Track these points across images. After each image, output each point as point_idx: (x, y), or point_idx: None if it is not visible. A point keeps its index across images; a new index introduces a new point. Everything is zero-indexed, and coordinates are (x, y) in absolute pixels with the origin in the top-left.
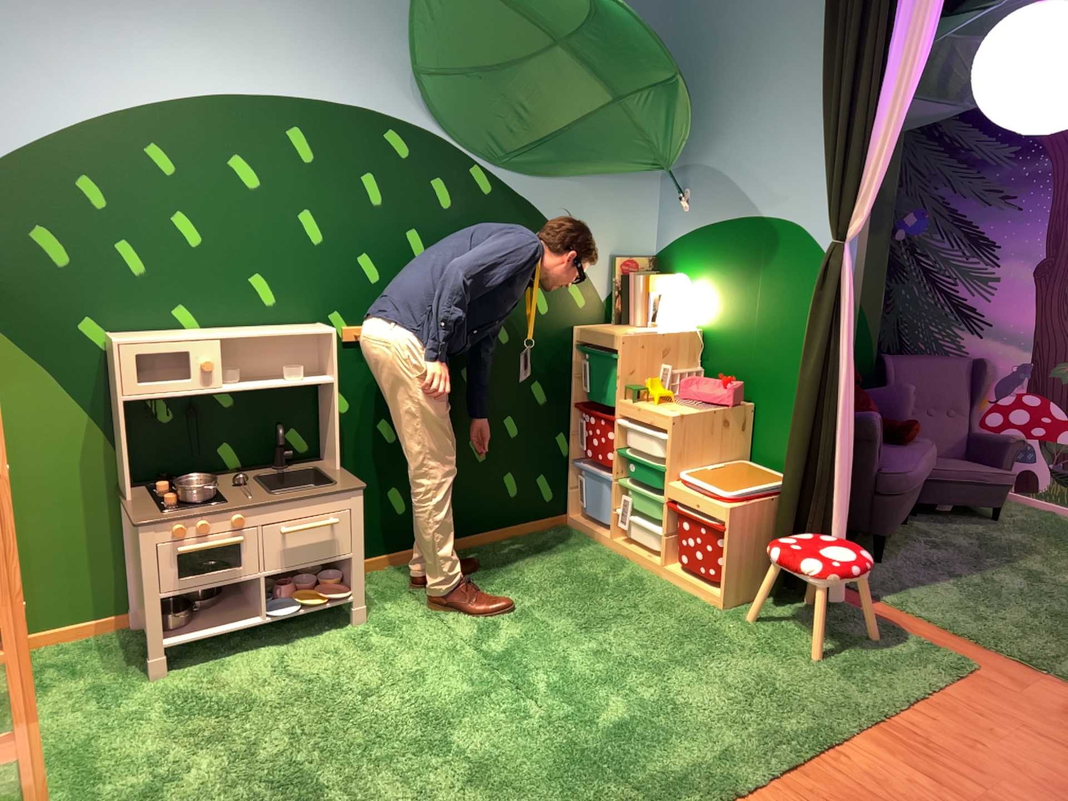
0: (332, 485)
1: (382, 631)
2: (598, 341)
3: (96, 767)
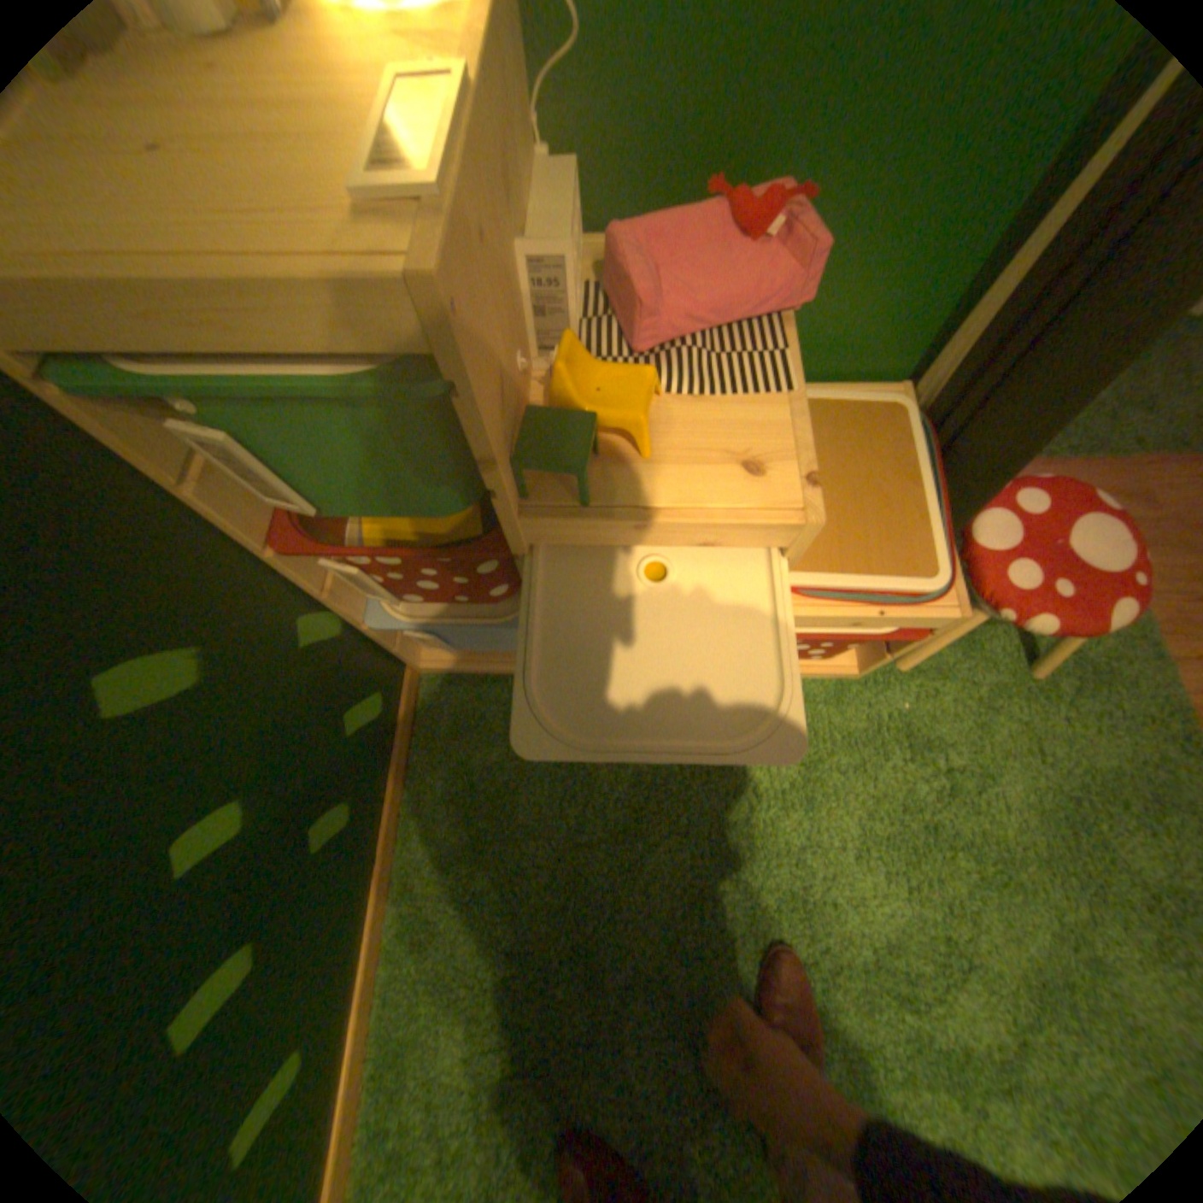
0: None
1: None
2: (212, 326)
3: None
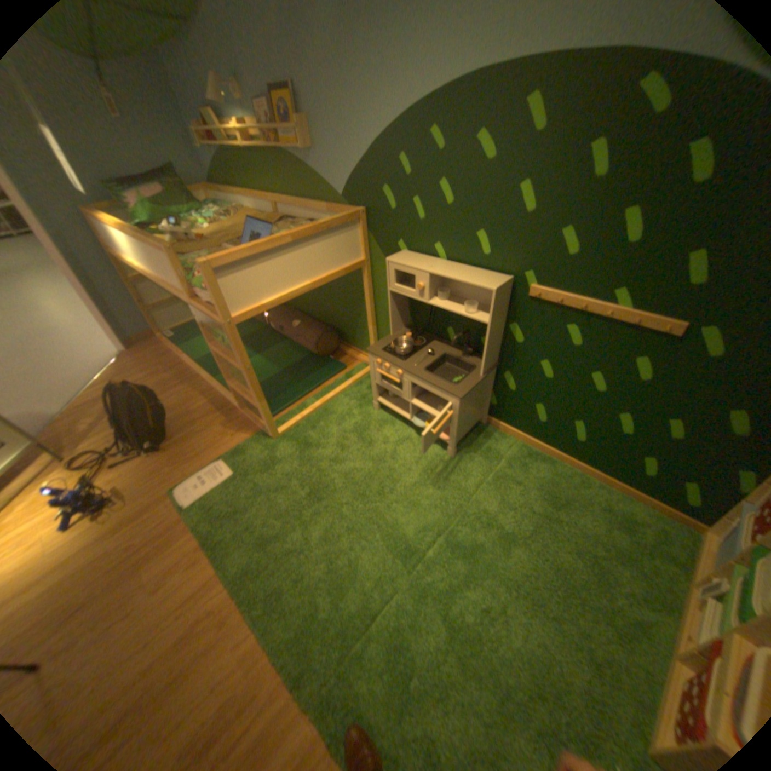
0: (455, 384)
1: (450, 469)
2: None
3: (321, 423)
